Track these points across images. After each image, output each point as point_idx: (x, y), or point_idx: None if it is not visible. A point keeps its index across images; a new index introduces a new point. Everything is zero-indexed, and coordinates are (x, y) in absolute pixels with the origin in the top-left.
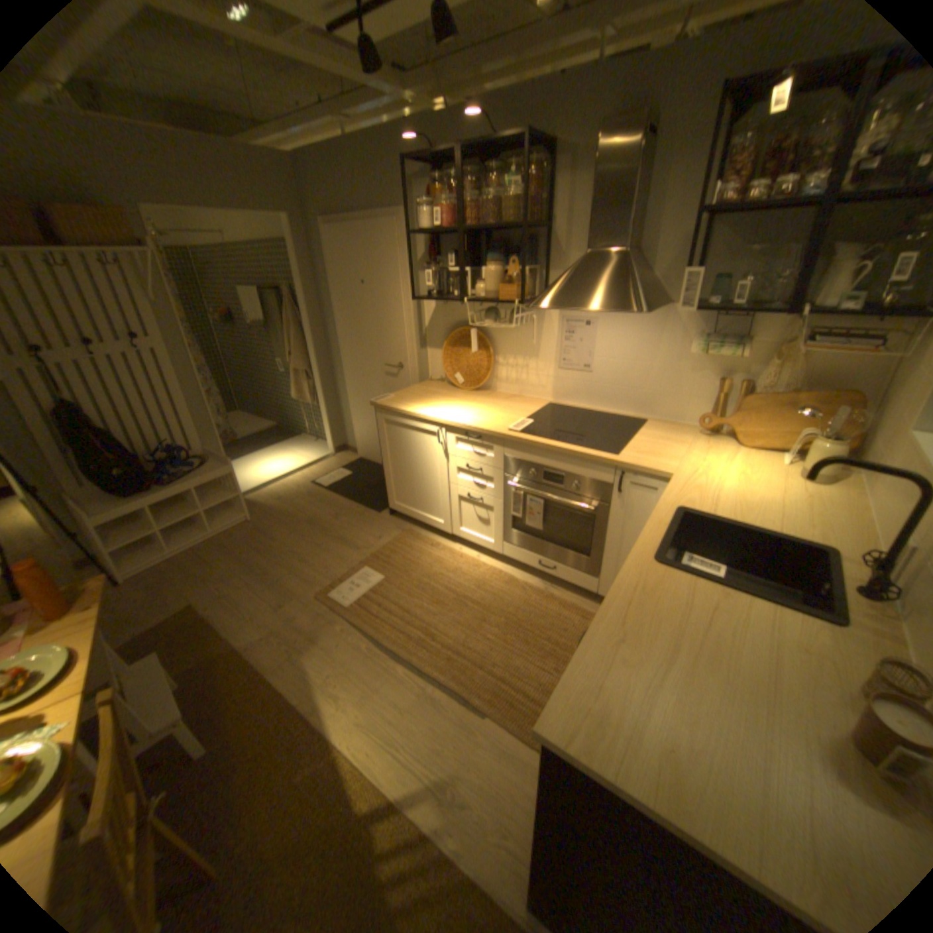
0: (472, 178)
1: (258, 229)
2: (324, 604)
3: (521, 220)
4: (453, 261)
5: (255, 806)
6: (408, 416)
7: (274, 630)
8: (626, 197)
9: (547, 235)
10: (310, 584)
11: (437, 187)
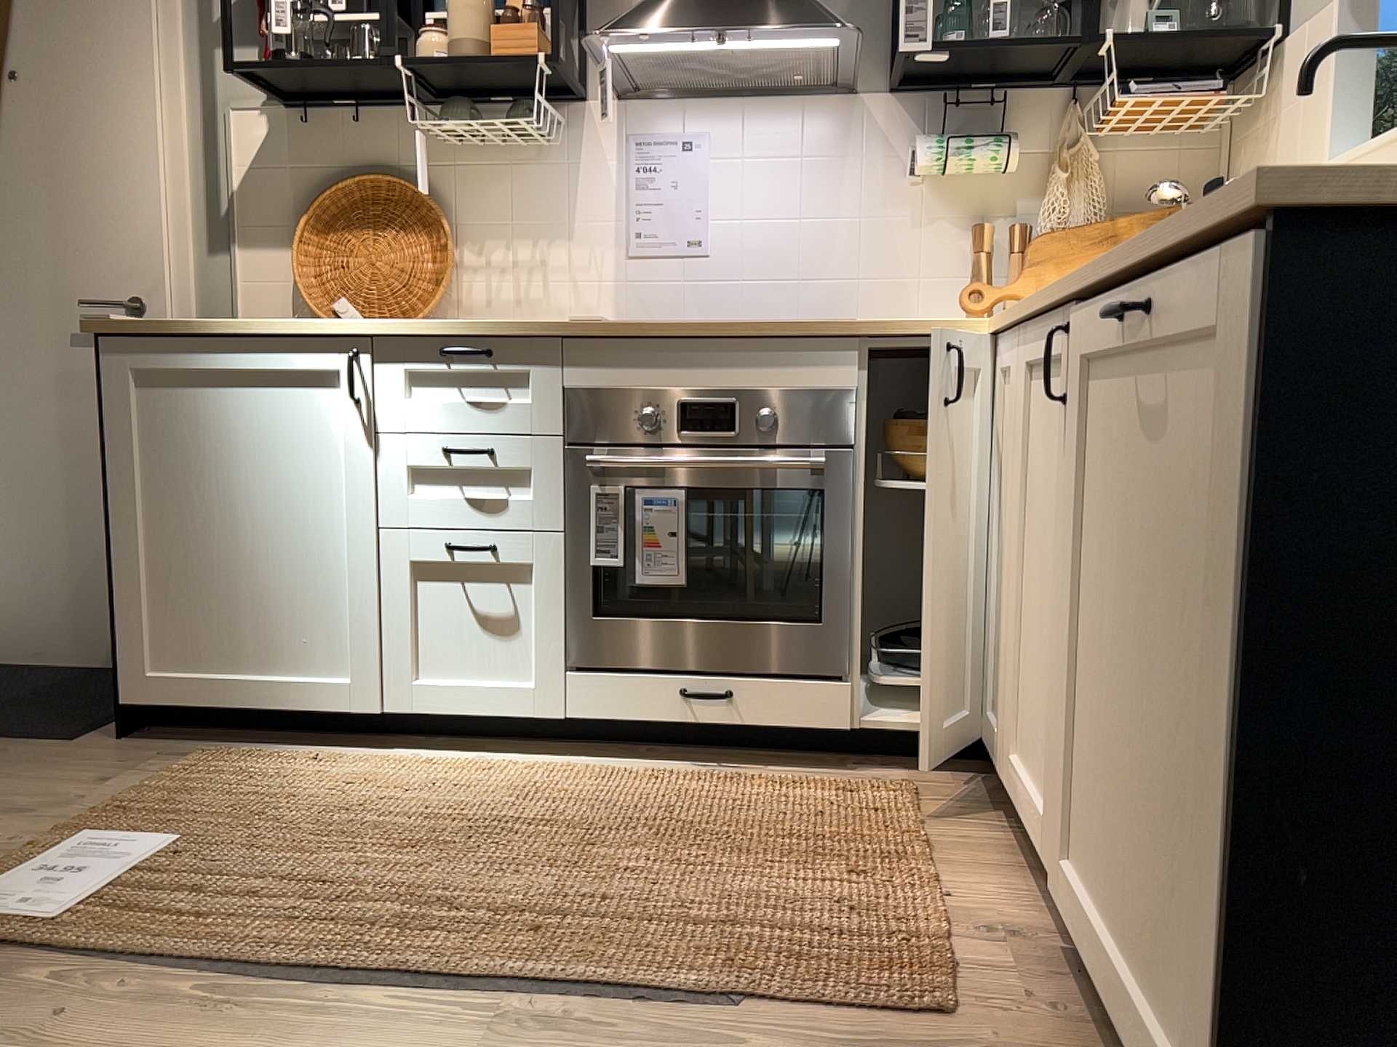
0: None
1: None
2: None
3: None
4: (342, 0)
5: None
6: (238, 338)
7: None
8: None
9: None
10: None
11: None
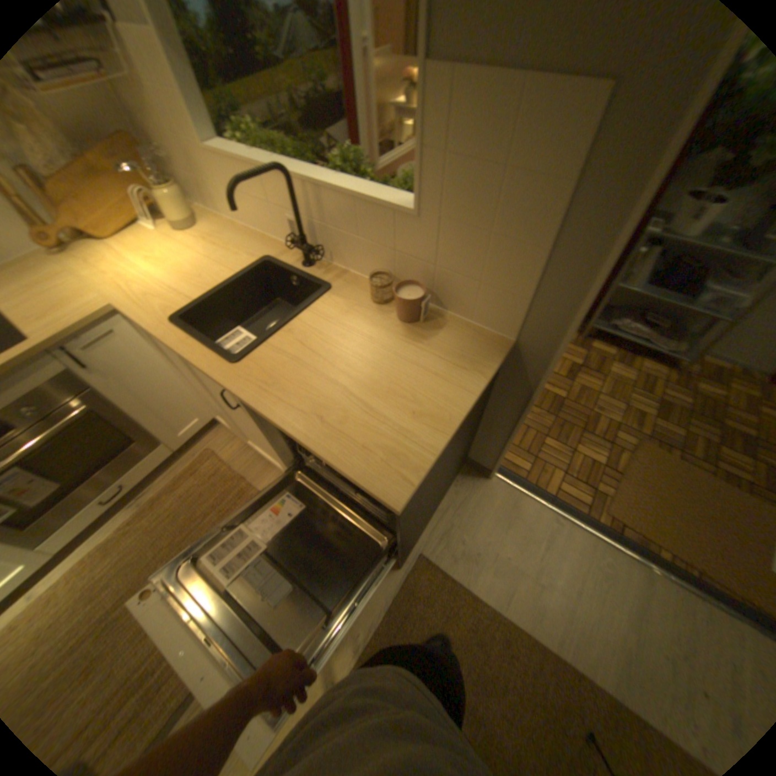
0: None
1: None
2: None
3: None
4: None
5: None
6: None
7: None
8: None
9: None
10: None
11: None
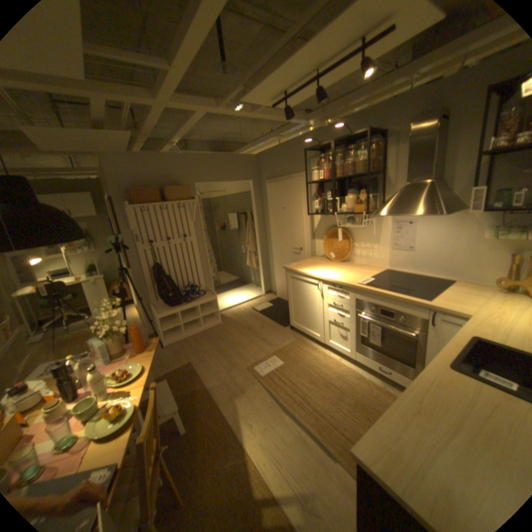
0: (341, 154)
1: (240, 188)
2: (251, 373)
3: (367, 171)
4: (330, 194)
5: (205, 475)
6: (302, 274)
7: (225, 382)
8: (431, 152)
9: (383, 177)
10: (245, 360)
11: (323, 160)
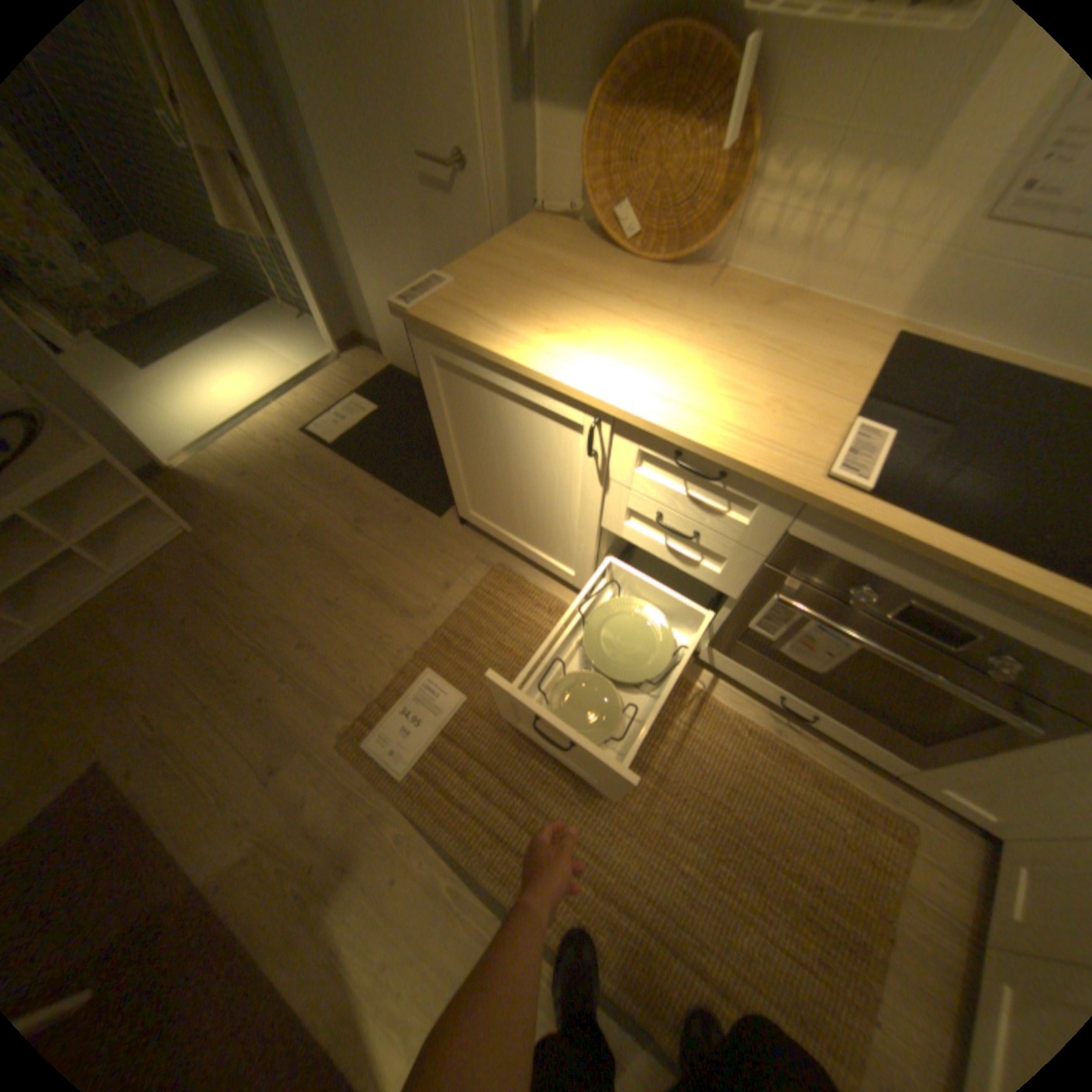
0: None
1: None
2: (358, 766)
3: None
4: None
5: None
6: (504, 365)
7: (267, 835)
8: None
9: None
10: (325, 708)
11: None
